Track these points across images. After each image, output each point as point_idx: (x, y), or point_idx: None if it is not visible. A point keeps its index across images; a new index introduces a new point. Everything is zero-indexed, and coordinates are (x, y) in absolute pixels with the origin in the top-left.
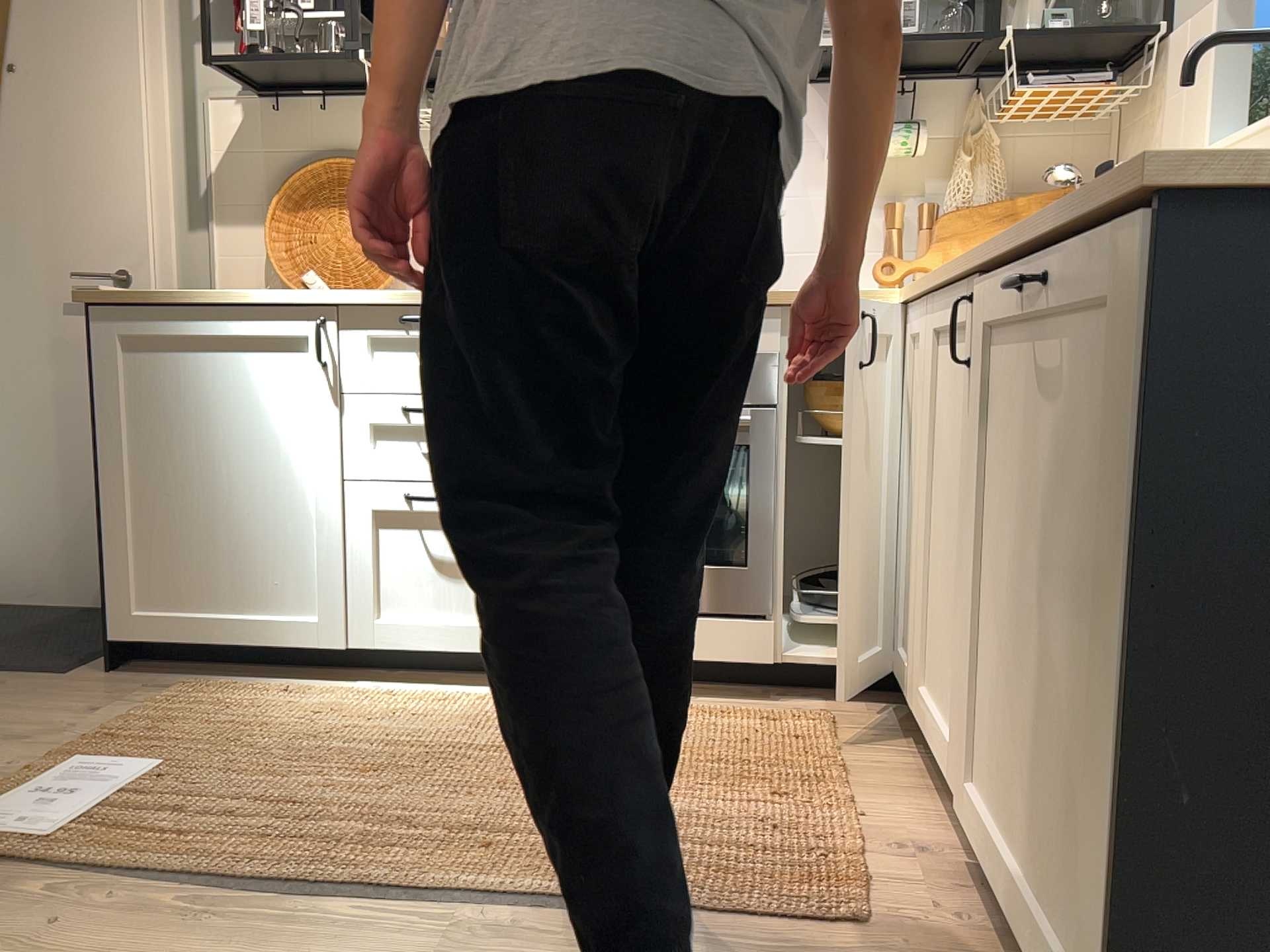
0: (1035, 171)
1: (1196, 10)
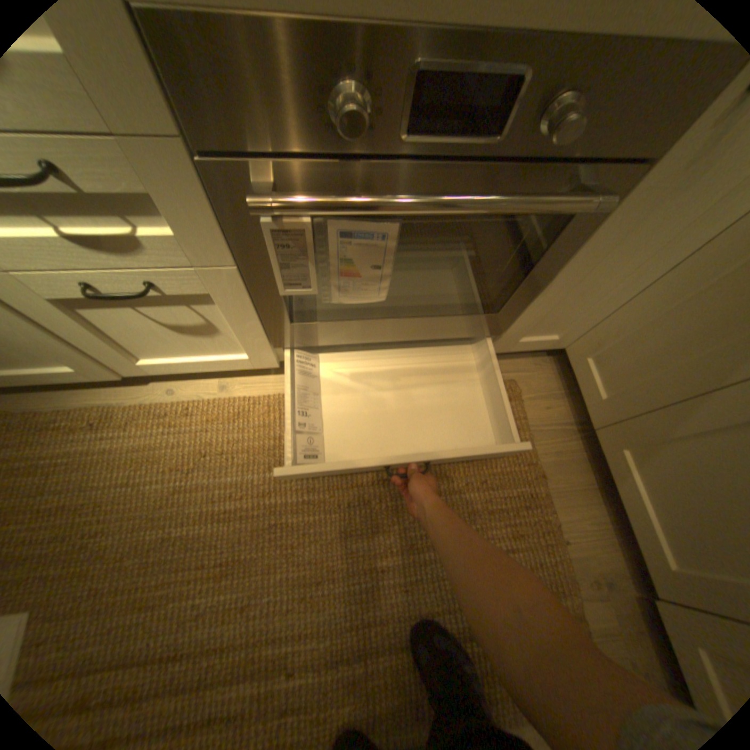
0: None
1: None
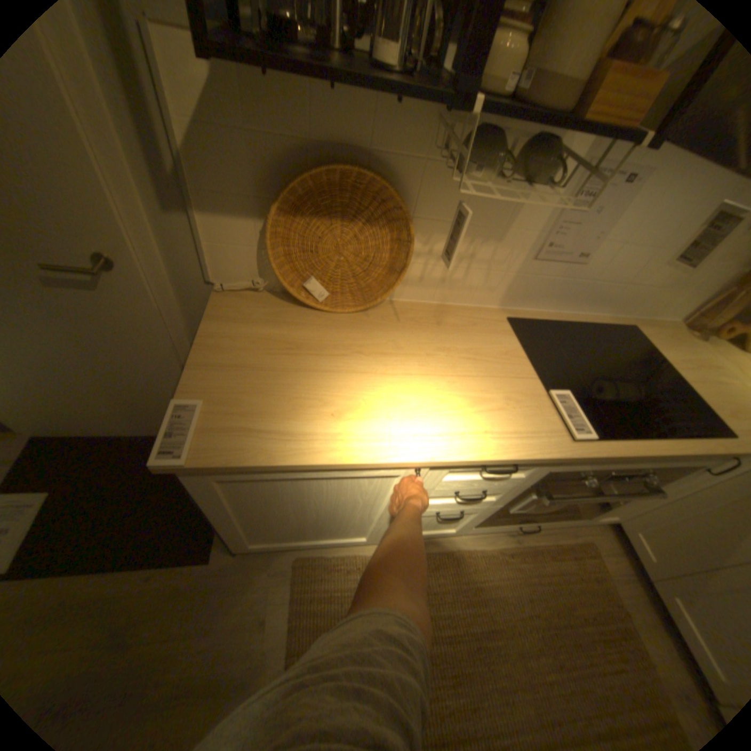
0: None
1: None
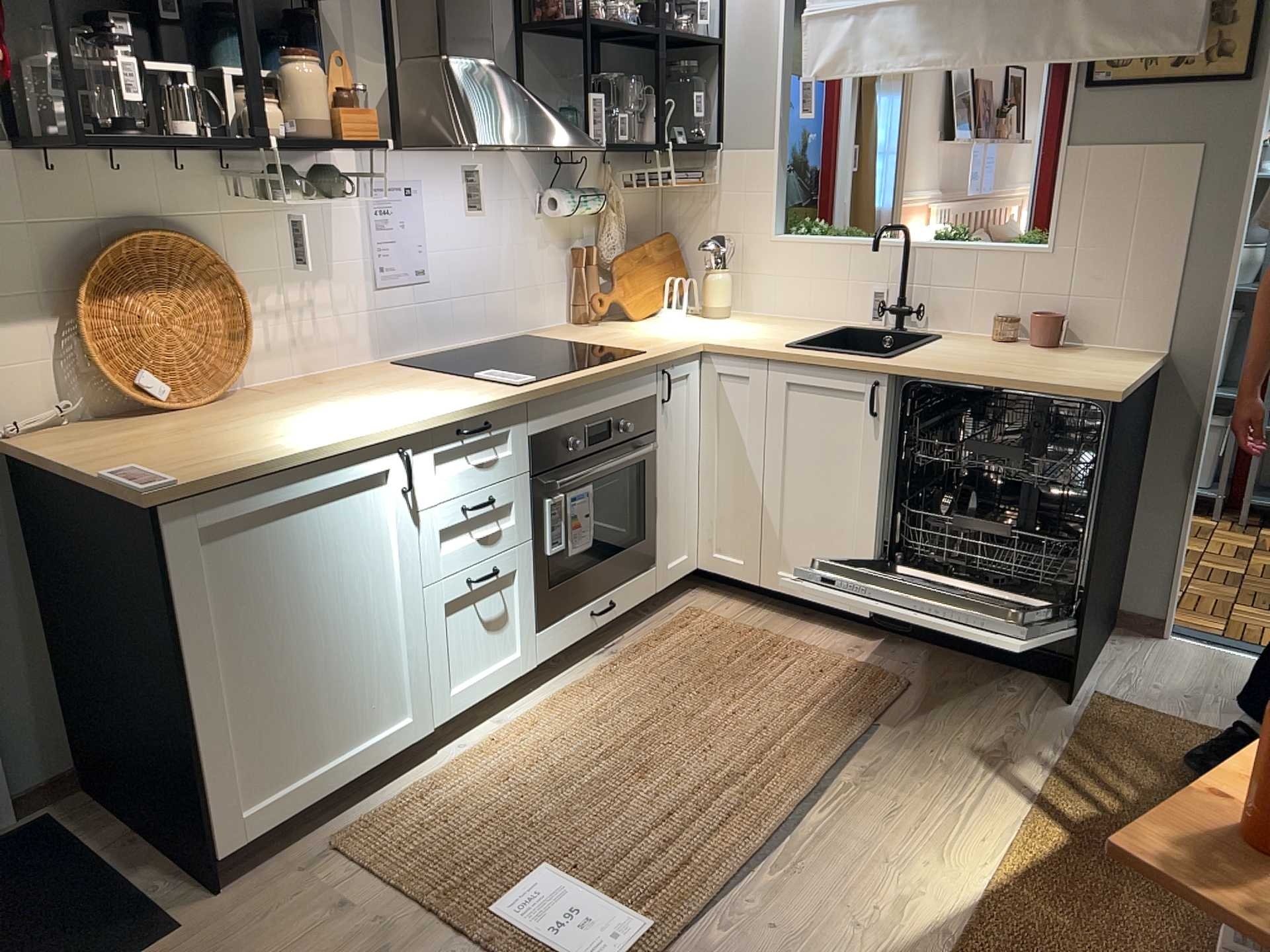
0: (632, 215)
1: (754, 146)
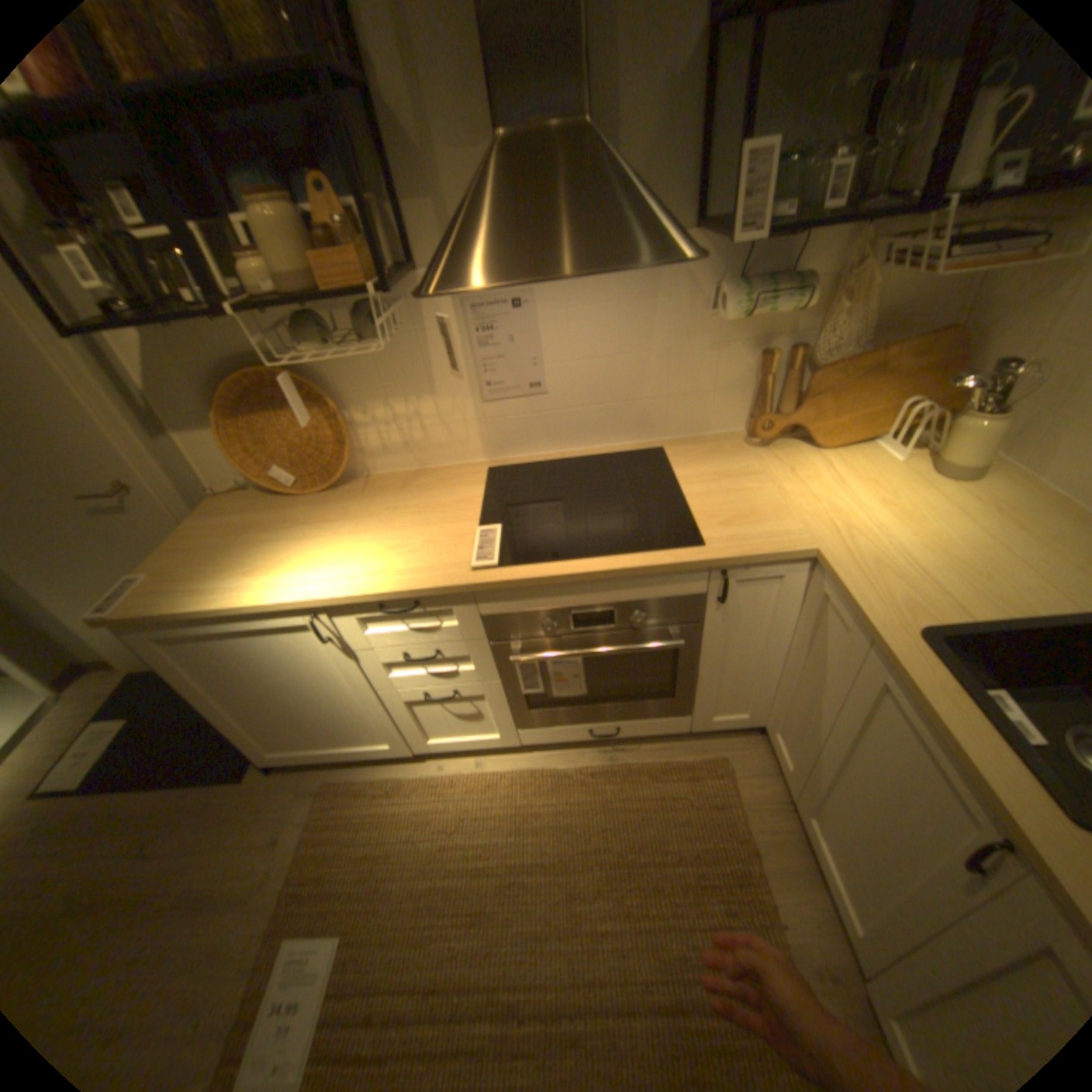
0: (906, 296)
1: None
